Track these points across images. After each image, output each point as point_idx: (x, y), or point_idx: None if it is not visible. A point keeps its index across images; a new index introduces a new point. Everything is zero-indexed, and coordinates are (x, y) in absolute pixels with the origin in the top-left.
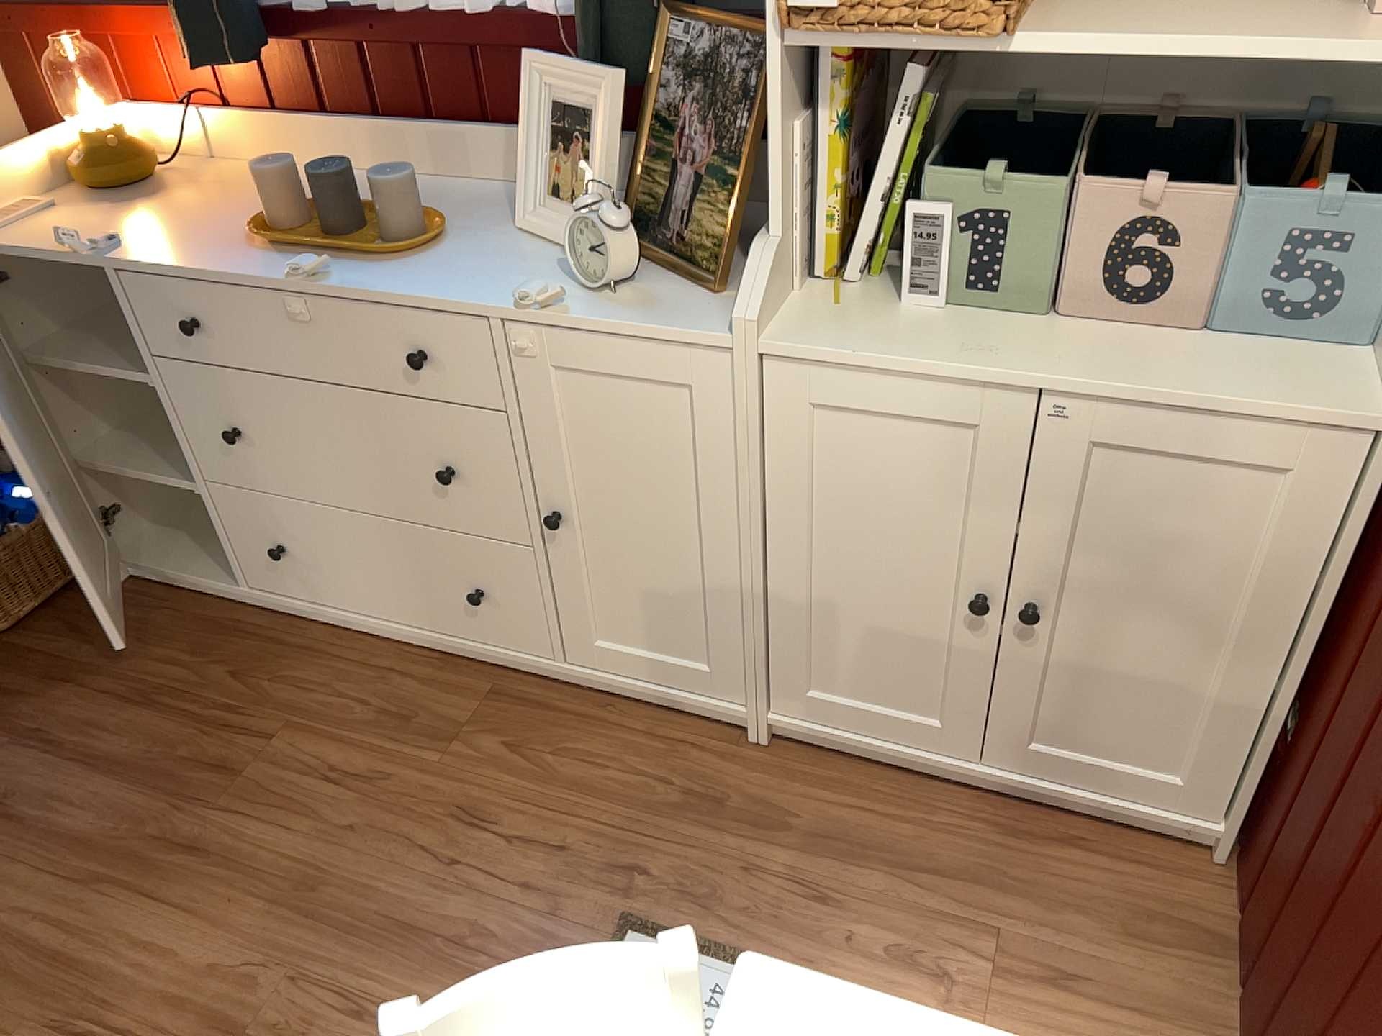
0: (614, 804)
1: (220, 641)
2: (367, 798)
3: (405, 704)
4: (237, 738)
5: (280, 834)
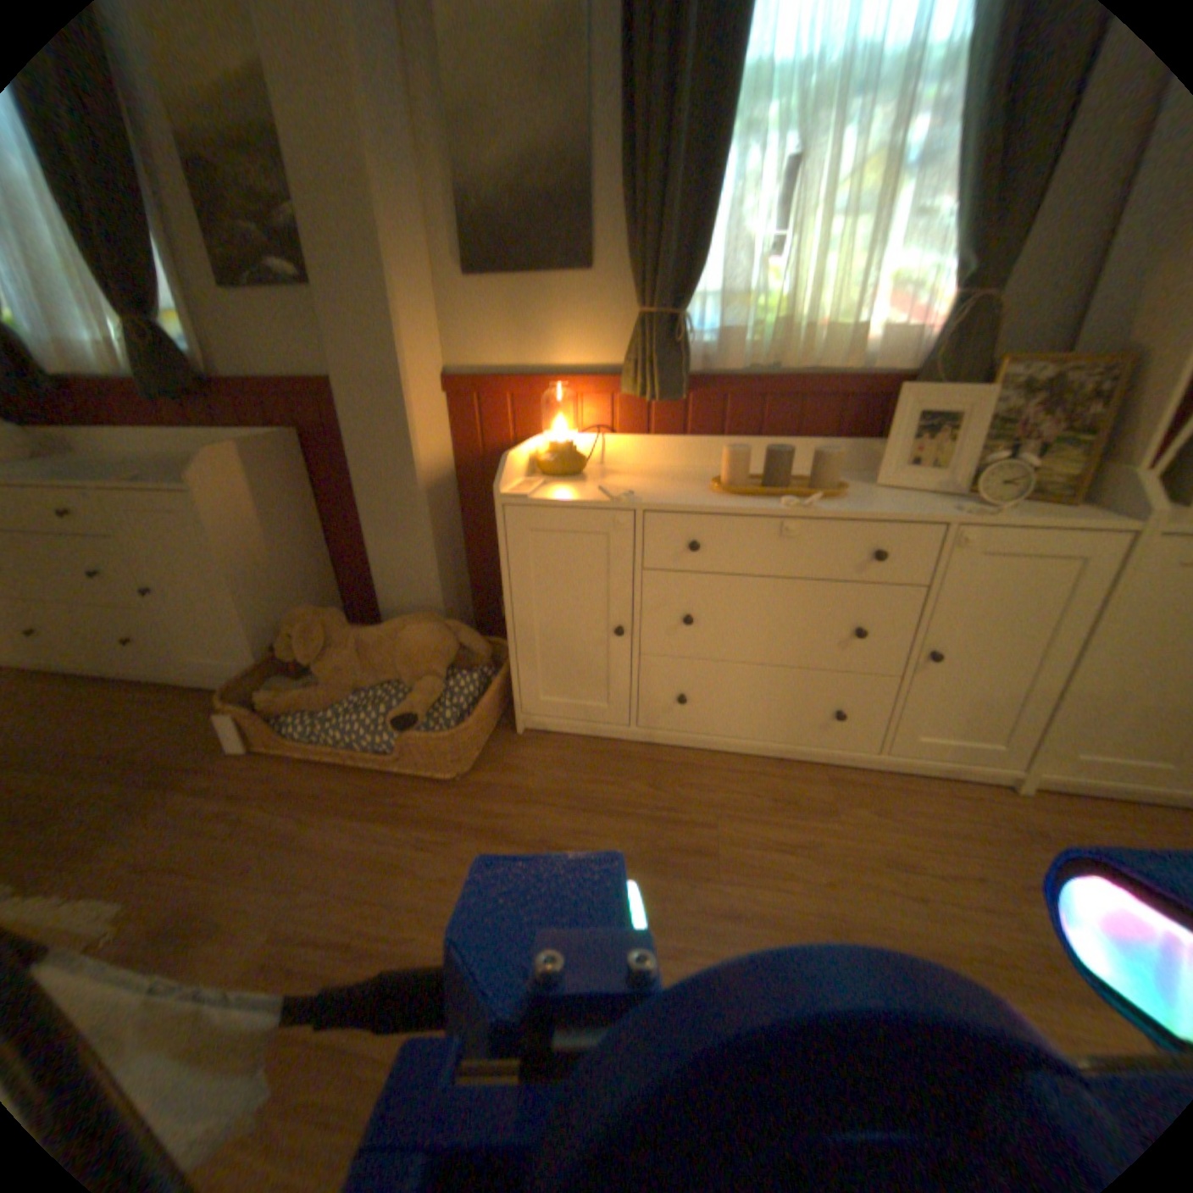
0: (985, 851)
1: (614, 768)
2: (819, 868)
3: (780, 798)
4: (686, 835)
5: (781, 904)
